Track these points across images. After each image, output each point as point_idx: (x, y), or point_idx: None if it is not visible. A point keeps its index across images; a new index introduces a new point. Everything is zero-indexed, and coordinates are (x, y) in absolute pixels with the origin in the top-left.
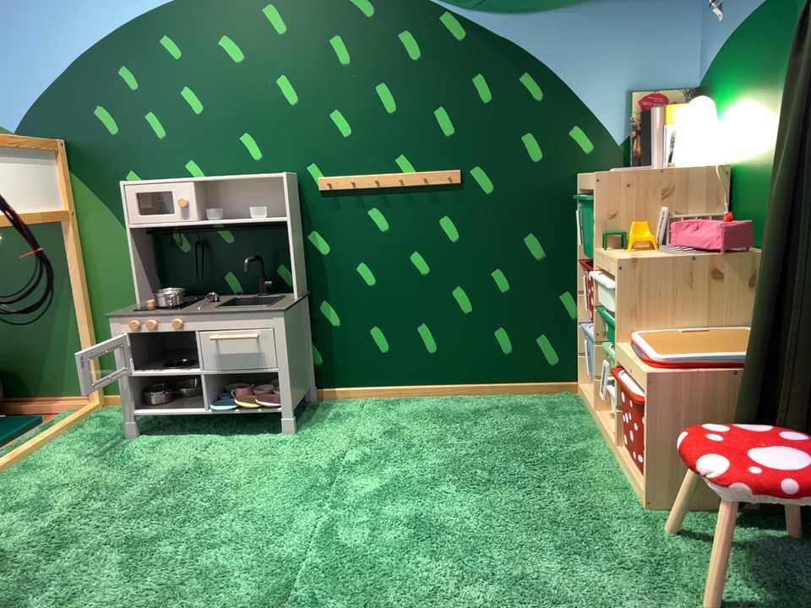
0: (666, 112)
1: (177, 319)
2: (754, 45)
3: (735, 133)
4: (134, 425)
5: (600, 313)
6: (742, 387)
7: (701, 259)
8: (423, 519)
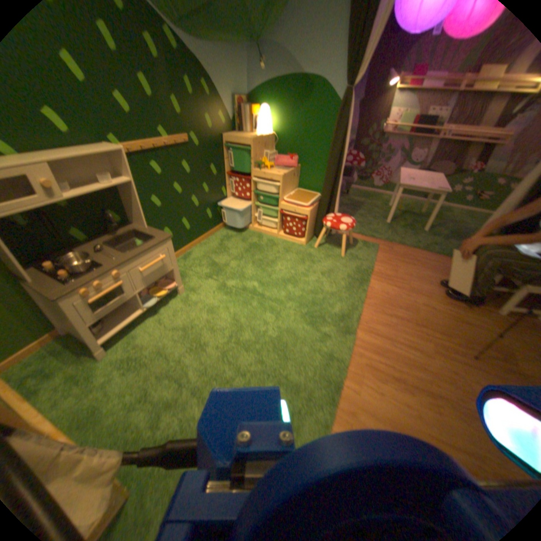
0: (249, 107)
1: (111, 269)
2: (286, 88)
3: (274, 120)
4: (99, 347)
5: (258, 193)
6: (316, 205)
7: (291, 170)
8: (279, 278)
